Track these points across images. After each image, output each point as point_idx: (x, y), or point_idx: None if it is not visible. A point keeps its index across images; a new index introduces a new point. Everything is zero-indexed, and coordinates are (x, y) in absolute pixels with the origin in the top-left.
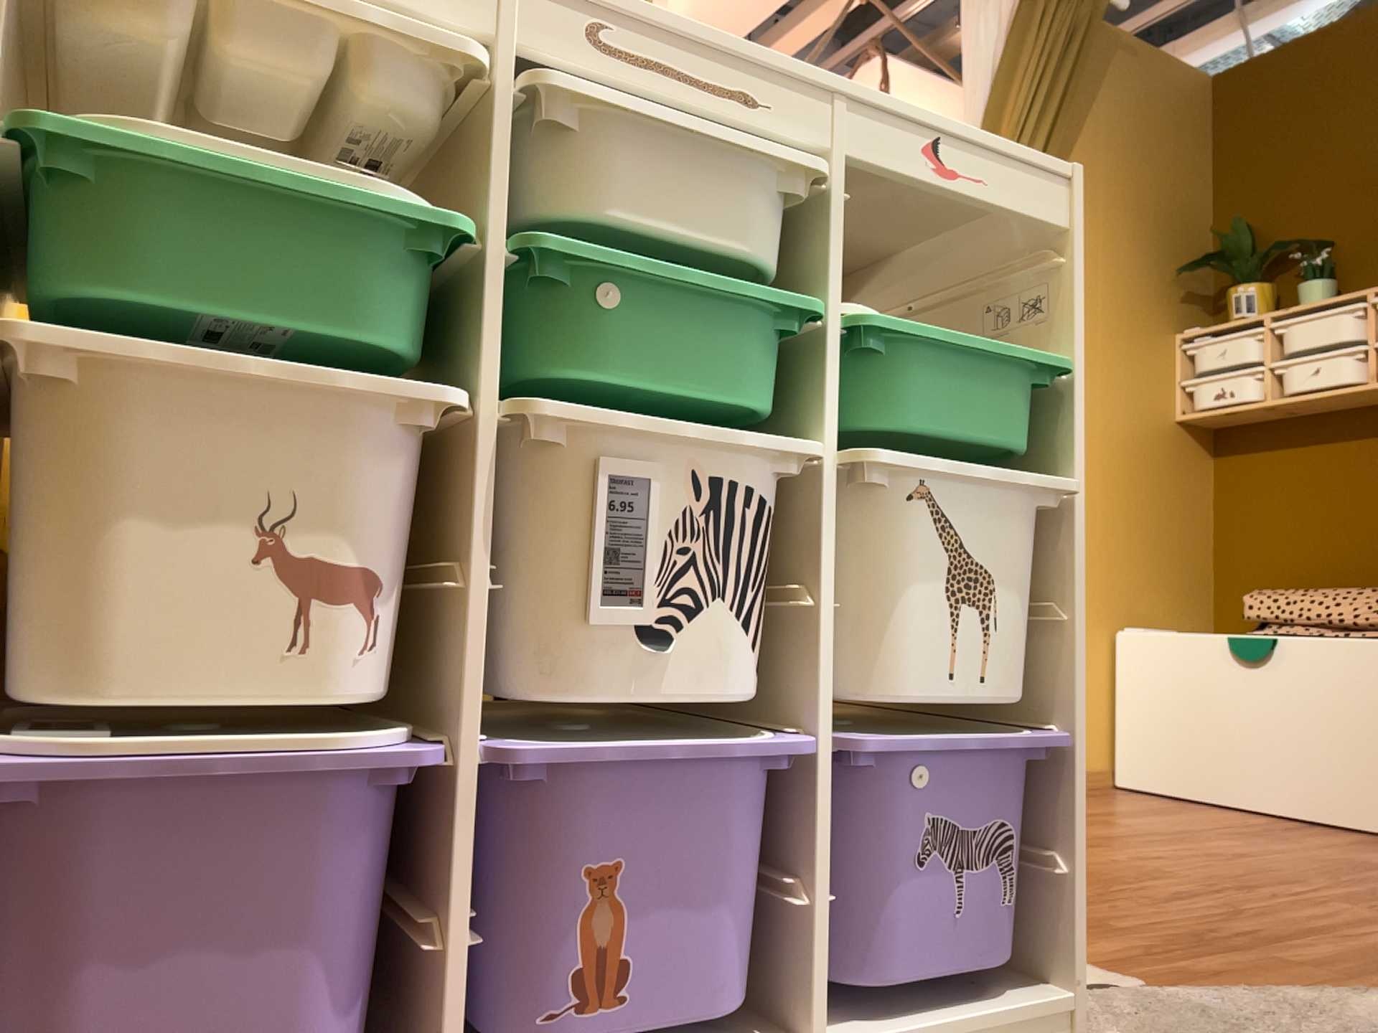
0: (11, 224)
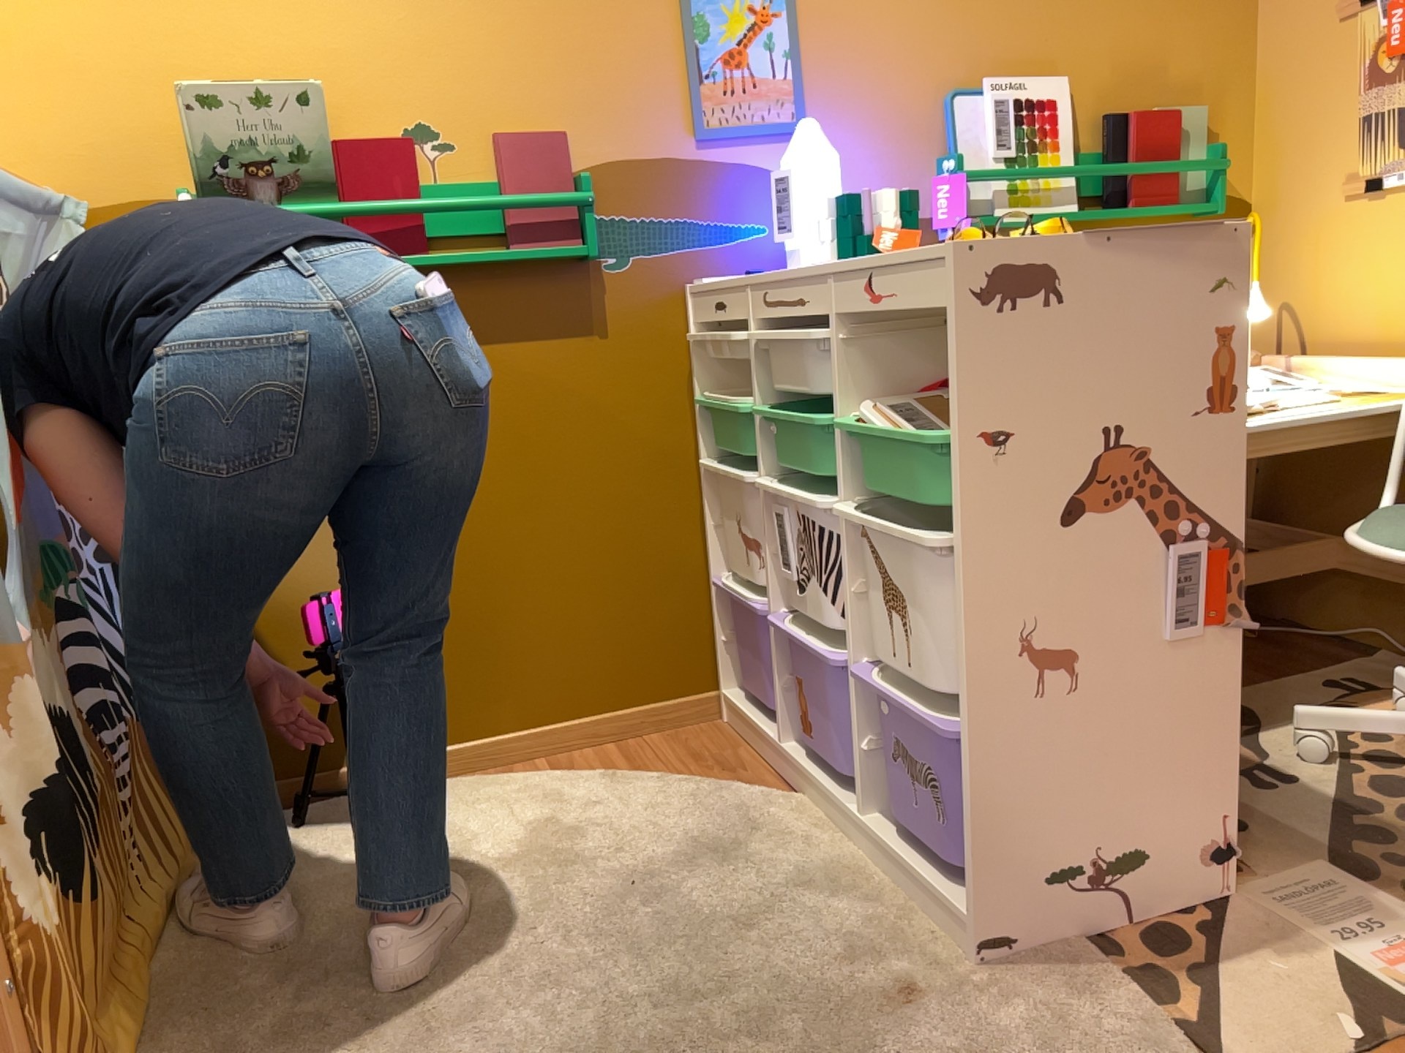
0: (707, 422)
